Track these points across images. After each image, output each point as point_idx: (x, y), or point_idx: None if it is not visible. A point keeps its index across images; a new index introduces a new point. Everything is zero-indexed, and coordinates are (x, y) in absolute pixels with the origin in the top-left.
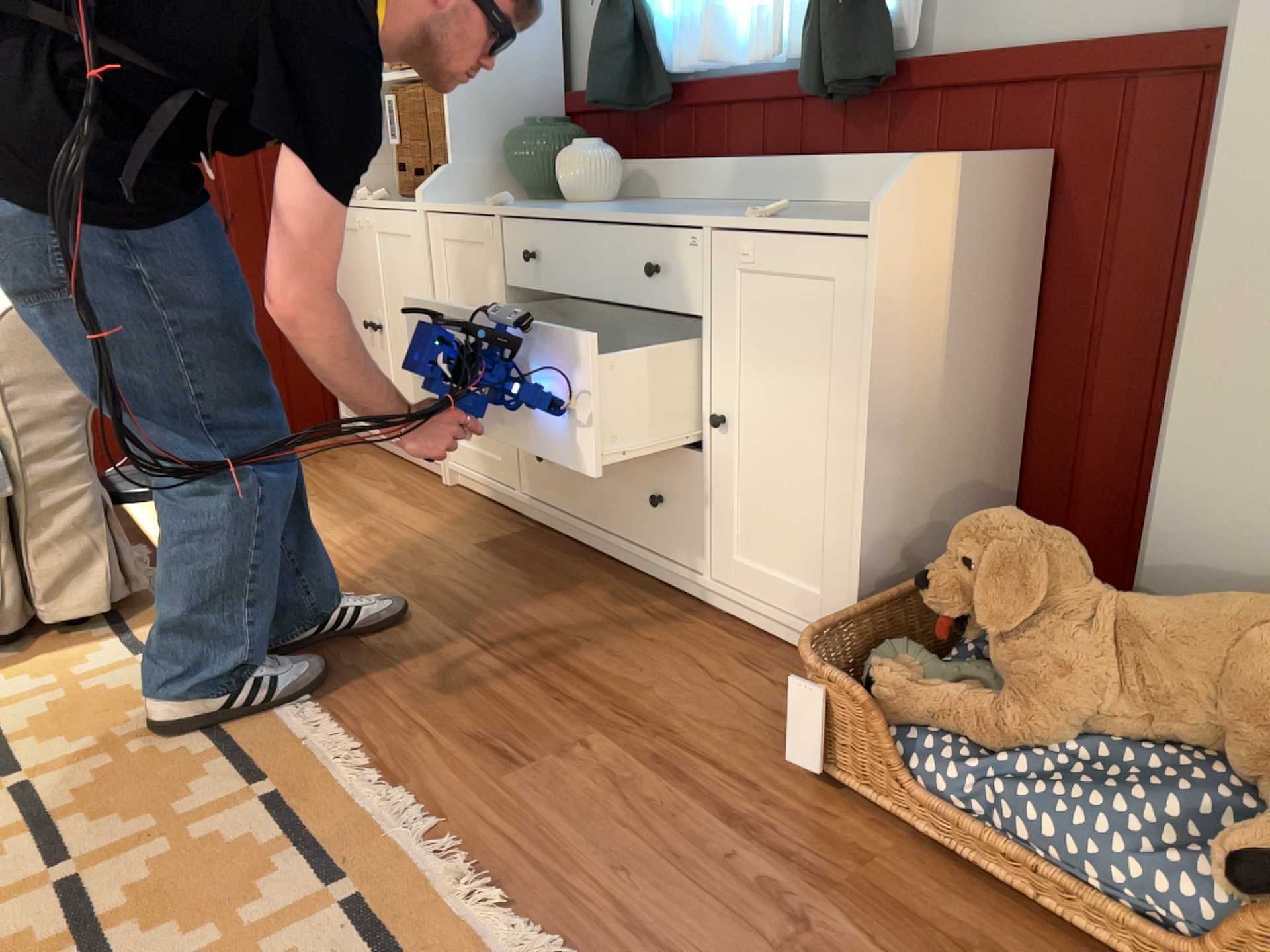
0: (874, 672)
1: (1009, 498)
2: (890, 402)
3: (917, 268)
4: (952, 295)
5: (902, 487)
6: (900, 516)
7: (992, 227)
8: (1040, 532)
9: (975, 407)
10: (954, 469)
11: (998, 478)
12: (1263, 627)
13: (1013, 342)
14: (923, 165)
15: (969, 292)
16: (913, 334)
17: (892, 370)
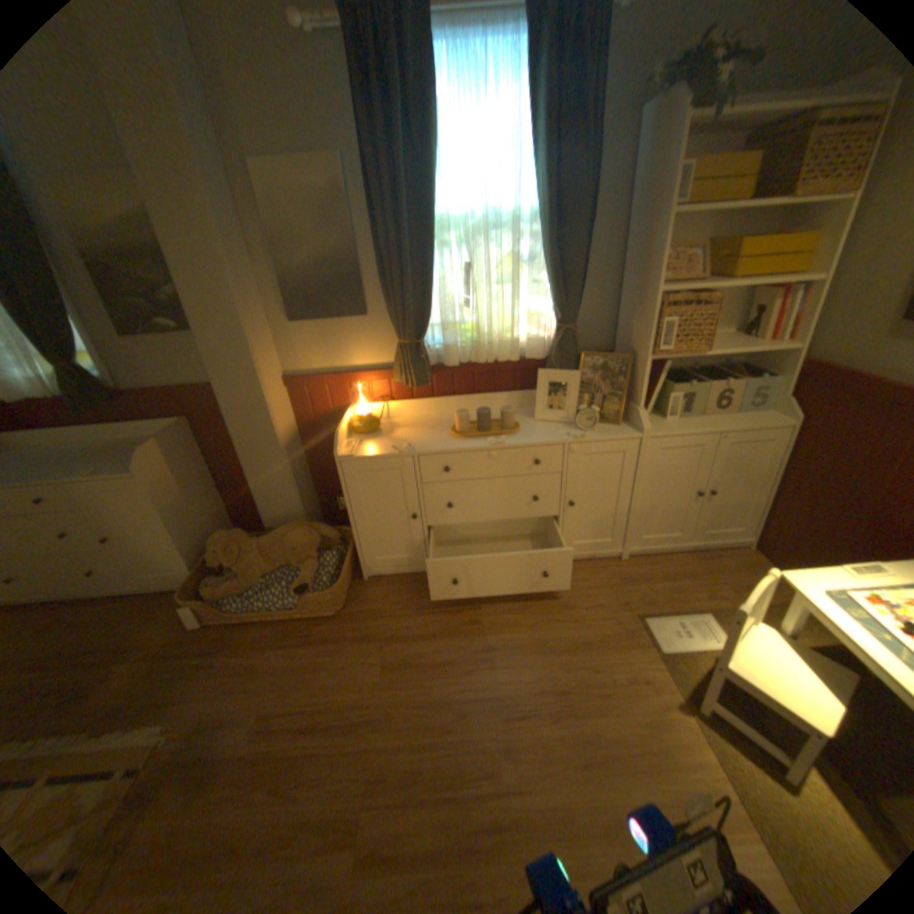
0: (201, 595)
1: (224, 511)
2: (168, 516)
3: (157, 476)
4: (173, 475)
5: (186, 534)
6: (190, 541)
7: (176, 448)
8: (230, 535)
9: (199, 496)
10: (201, 517)
11: (217, 508)
12: (287, 535)
13: (201, 472)
14: (142, 449)
15: (179, 470)
16: (165, 493)
17: (164, 508)
